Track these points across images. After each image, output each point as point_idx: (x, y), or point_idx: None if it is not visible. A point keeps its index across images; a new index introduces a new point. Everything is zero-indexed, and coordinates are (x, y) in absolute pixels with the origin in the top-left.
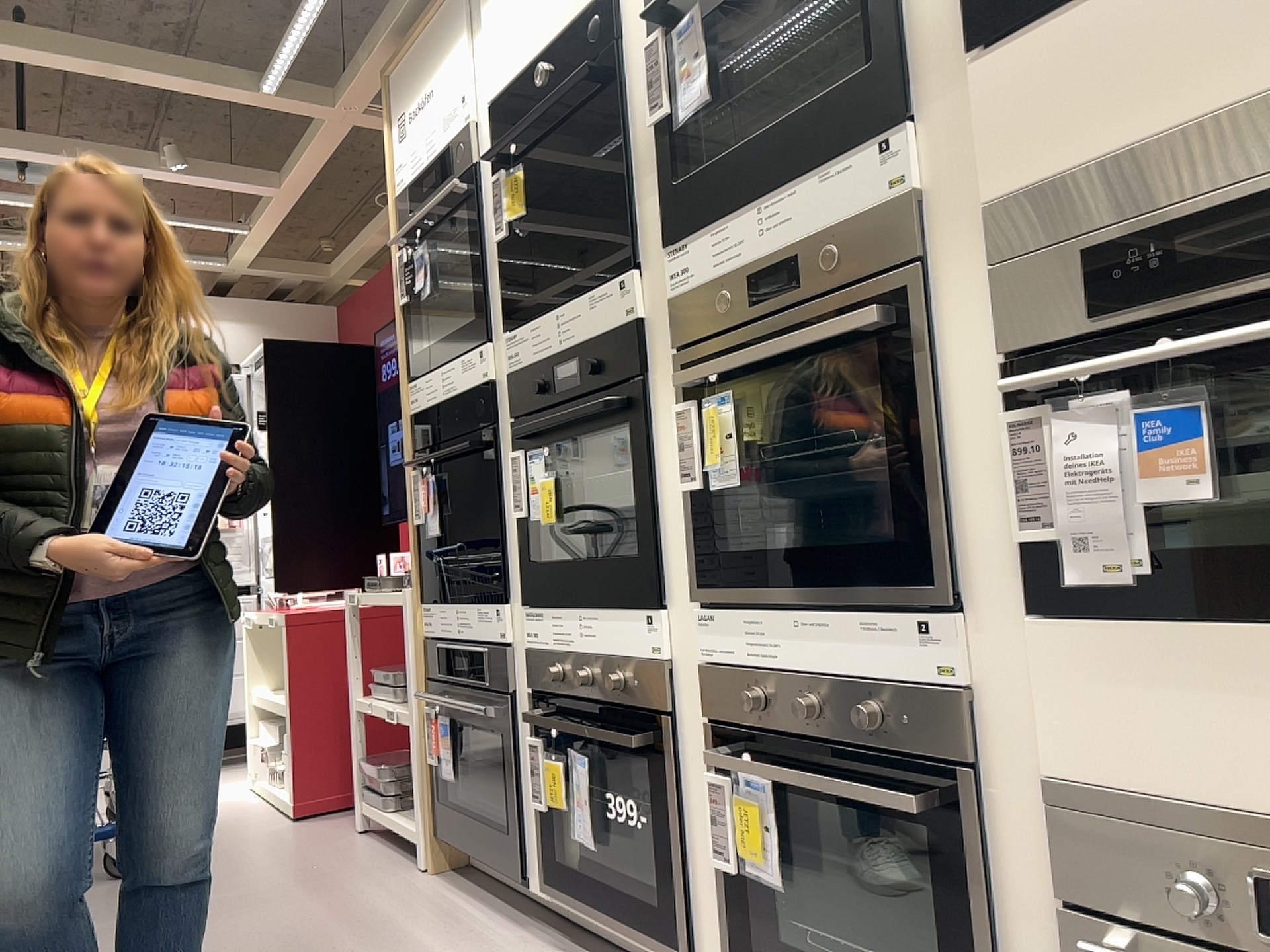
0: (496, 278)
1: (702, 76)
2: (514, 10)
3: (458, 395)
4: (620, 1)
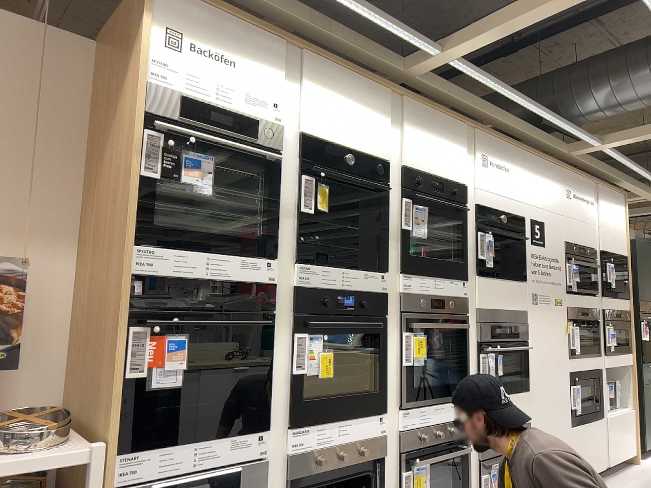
0: (288, 226)
1: (423, 230)
2: (334, 114)
3: (230, 279)
4: (387, 171)
